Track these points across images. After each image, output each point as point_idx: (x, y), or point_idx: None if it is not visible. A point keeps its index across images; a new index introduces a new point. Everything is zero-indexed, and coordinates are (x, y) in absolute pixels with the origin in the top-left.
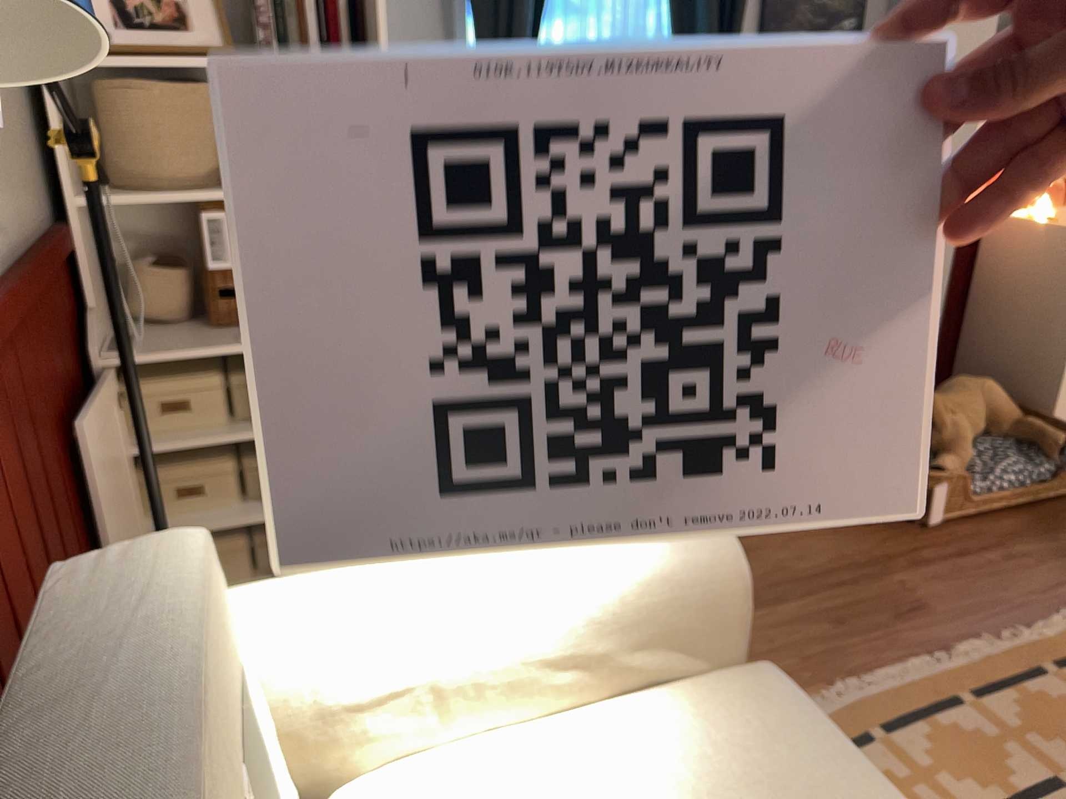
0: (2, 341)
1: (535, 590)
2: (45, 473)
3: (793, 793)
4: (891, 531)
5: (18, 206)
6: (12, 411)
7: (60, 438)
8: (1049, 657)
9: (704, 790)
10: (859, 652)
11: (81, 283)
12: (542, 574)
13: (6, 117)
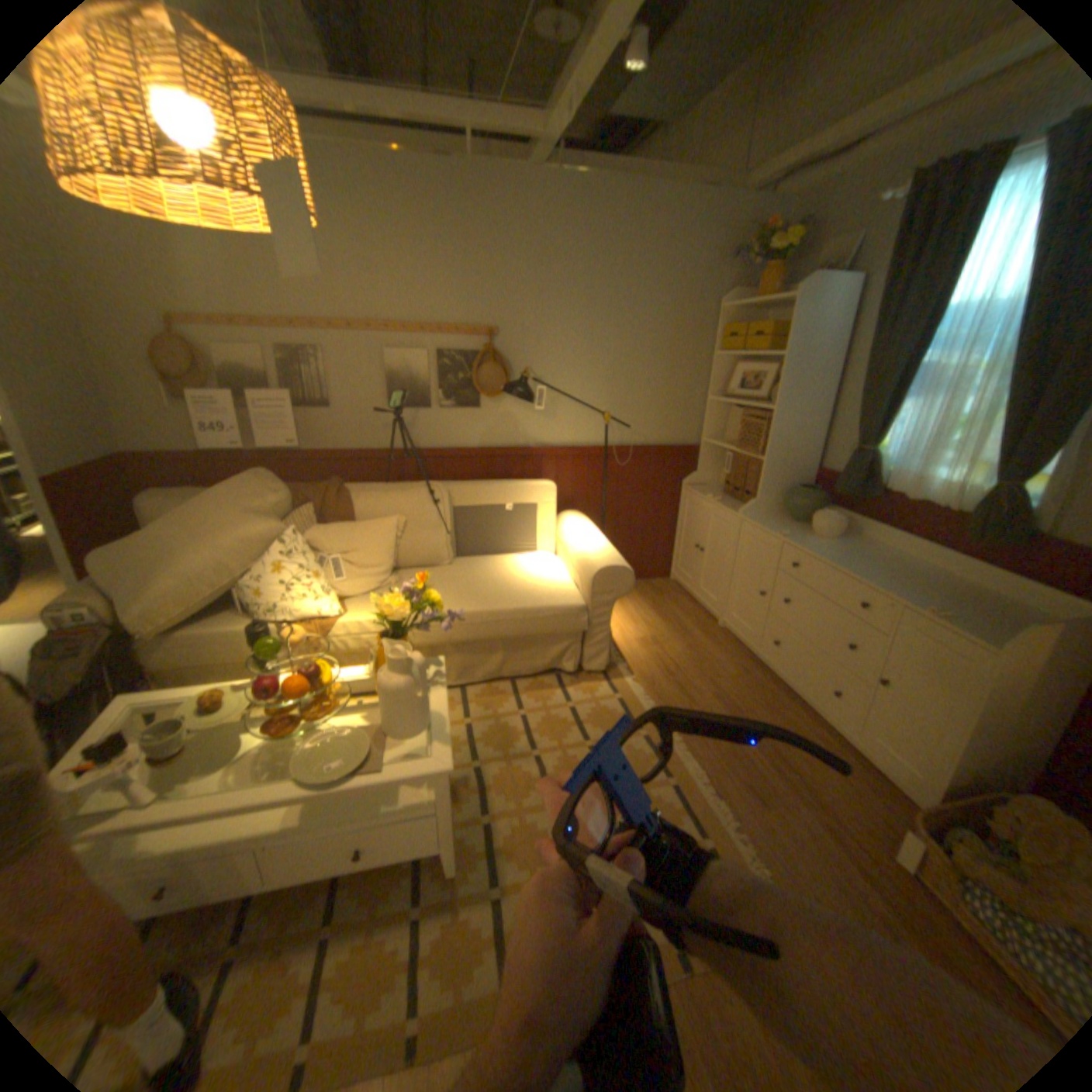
0: (616, 458)
1: (581, 545)
2: (620, 493)
3: (532, 594)
4: (886, 839)
5: (666, 435)
6: (609, 473)
7: (641, 493)
8: (724, 853)
9: (537, 585)
10: (708, 755)
11: (698, 464)
12: (586, 544)
13: (676, 412)
